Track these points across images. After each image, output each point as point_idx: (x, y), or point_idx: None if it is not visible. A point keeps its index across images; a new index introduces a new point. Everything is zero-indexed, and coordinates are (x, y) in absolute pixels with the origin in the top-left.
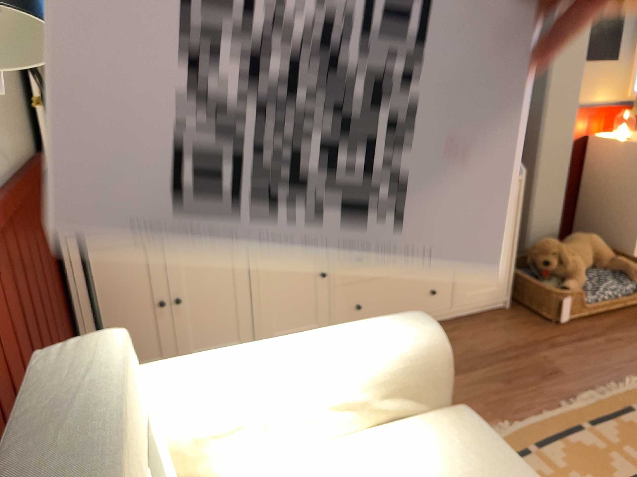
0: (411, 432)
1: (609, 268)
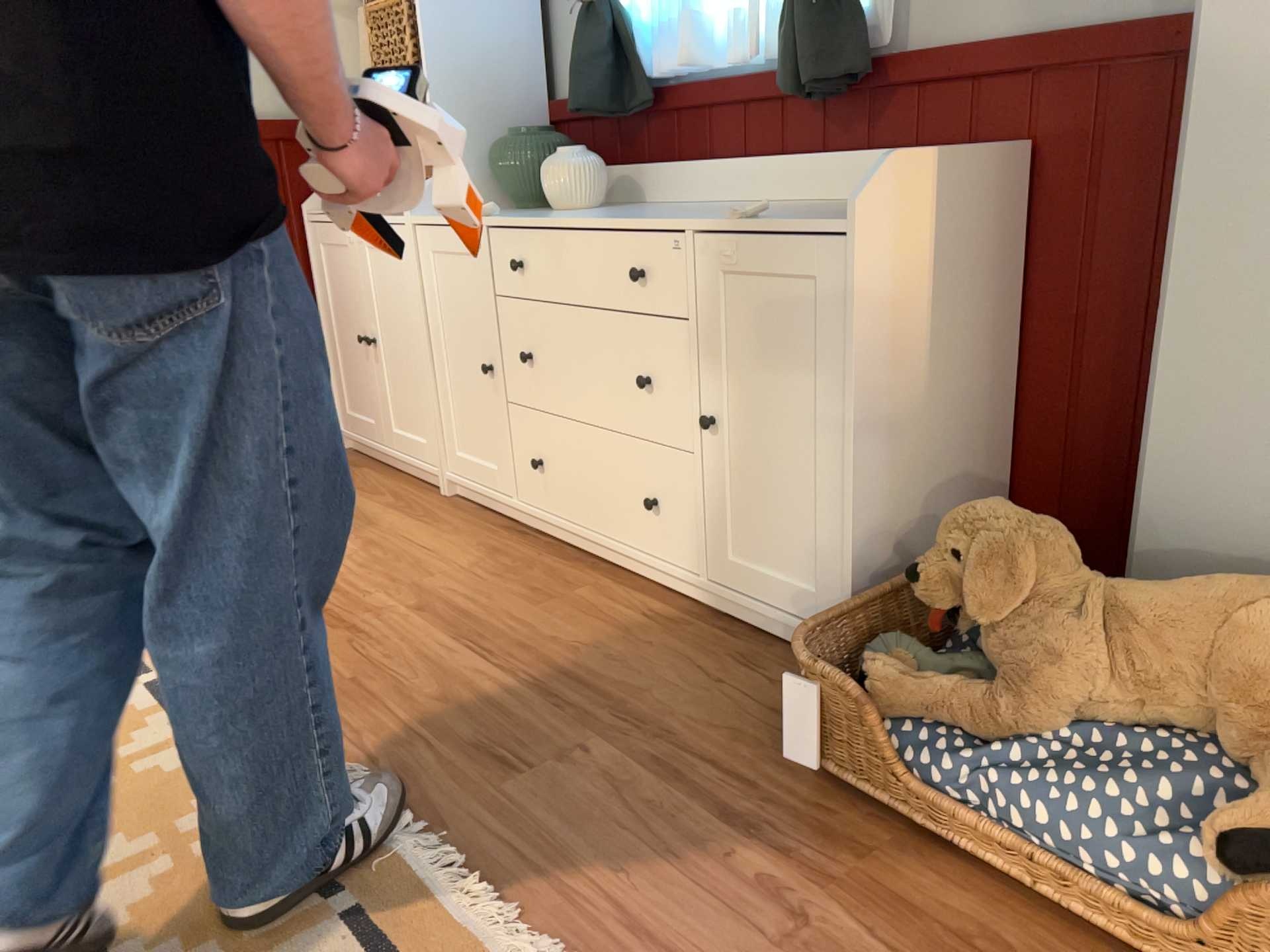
0: None
1: (1258, 771)
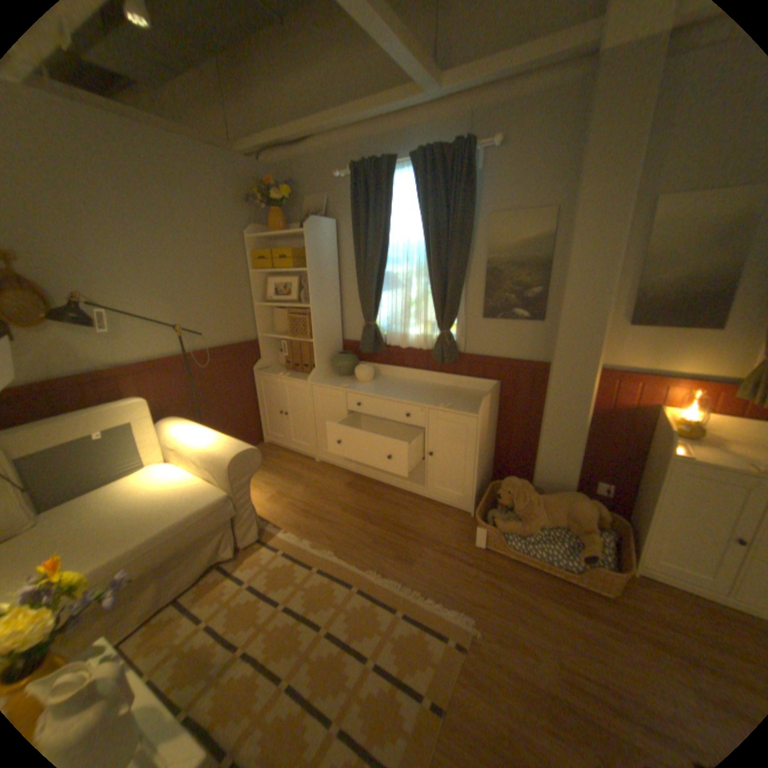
0: (202, 486)
1: (581, 538)
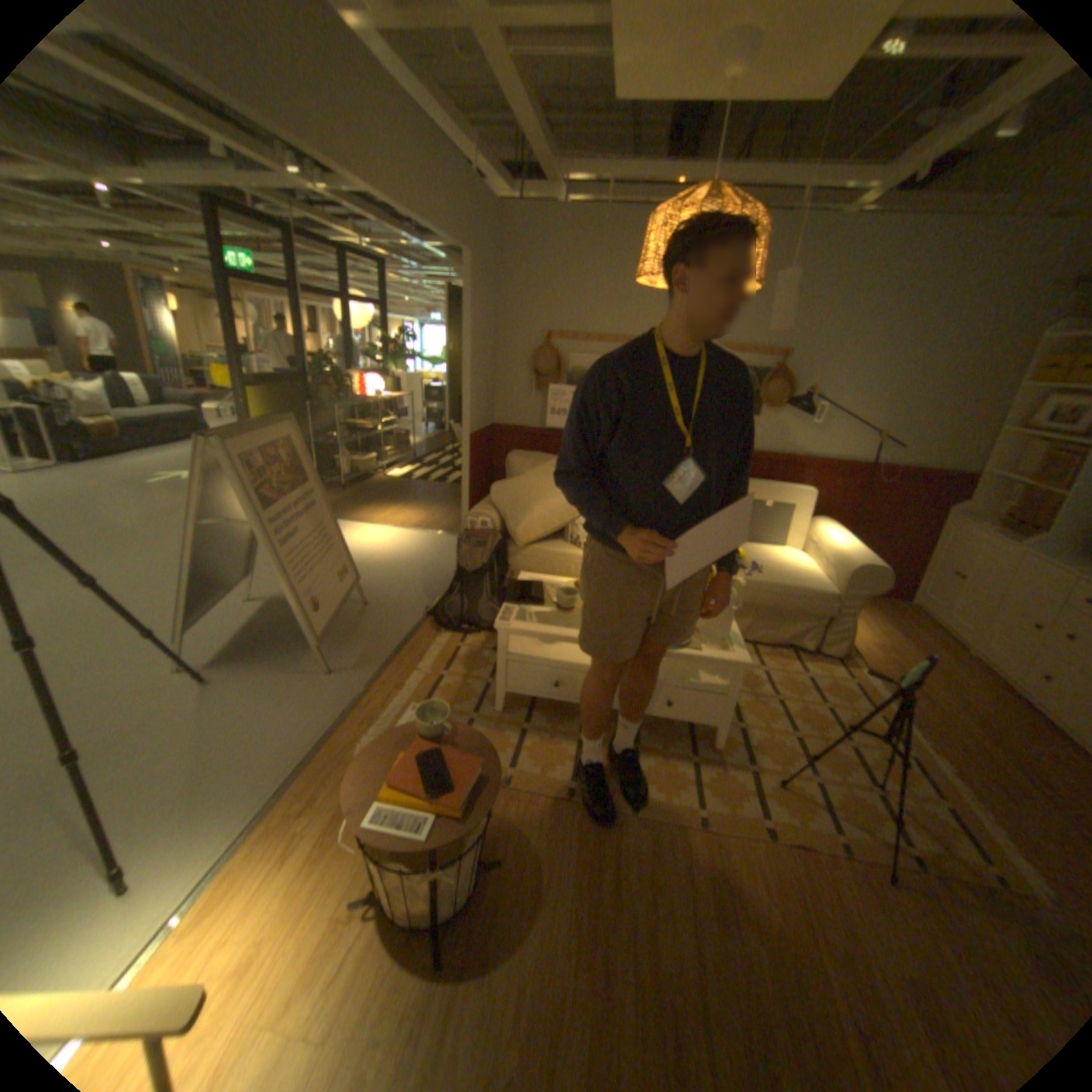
0: (821, 578)
1: None
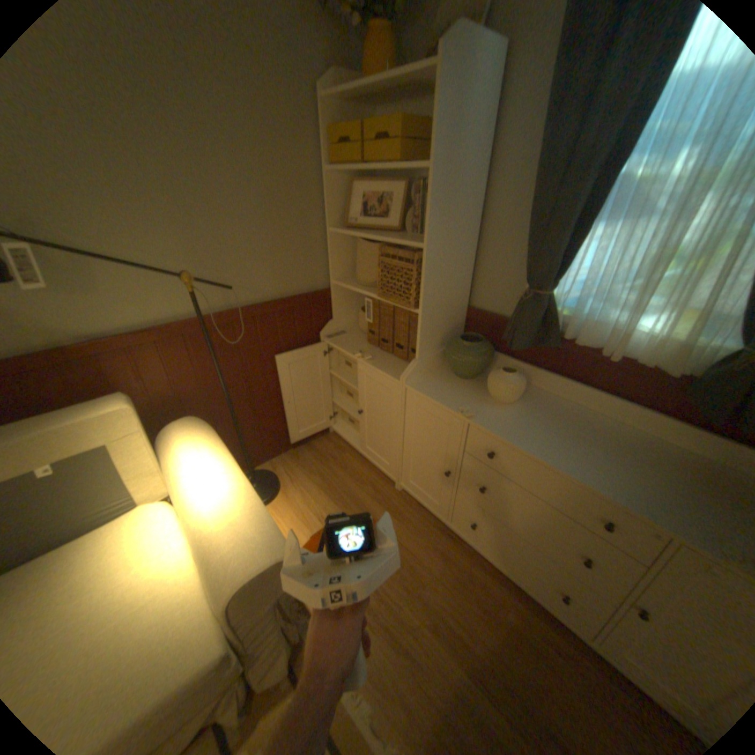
0: (190, 607)
1: None
